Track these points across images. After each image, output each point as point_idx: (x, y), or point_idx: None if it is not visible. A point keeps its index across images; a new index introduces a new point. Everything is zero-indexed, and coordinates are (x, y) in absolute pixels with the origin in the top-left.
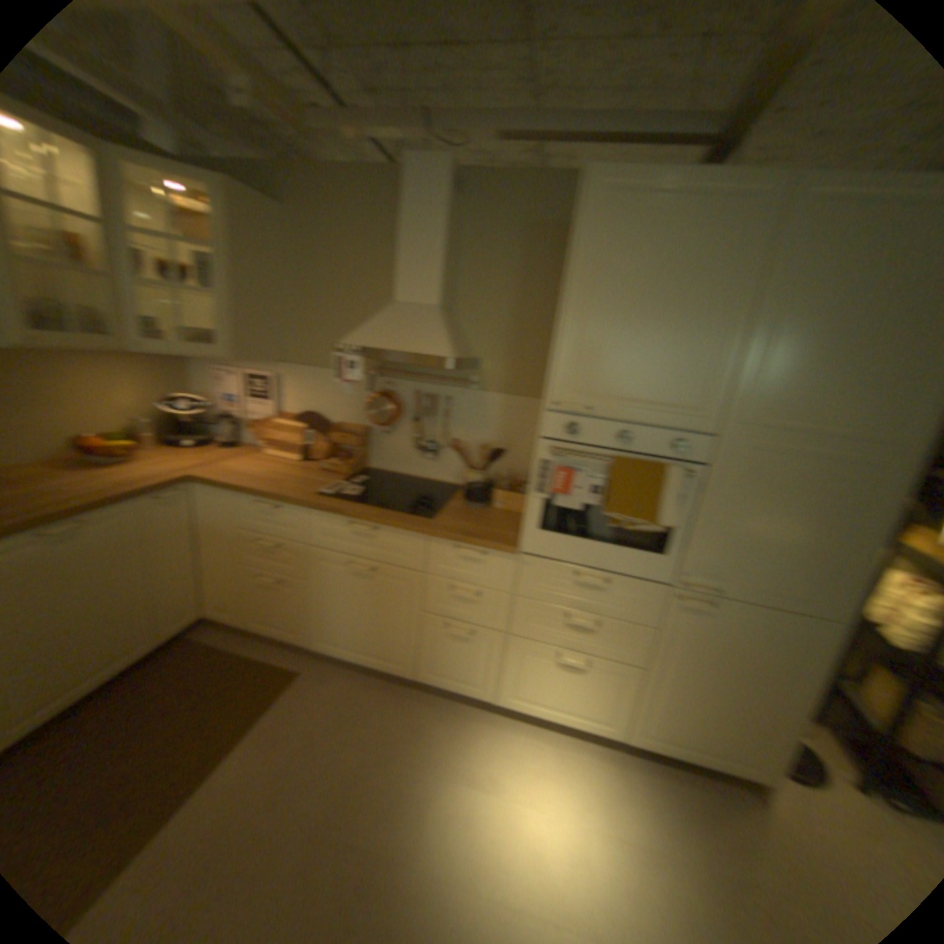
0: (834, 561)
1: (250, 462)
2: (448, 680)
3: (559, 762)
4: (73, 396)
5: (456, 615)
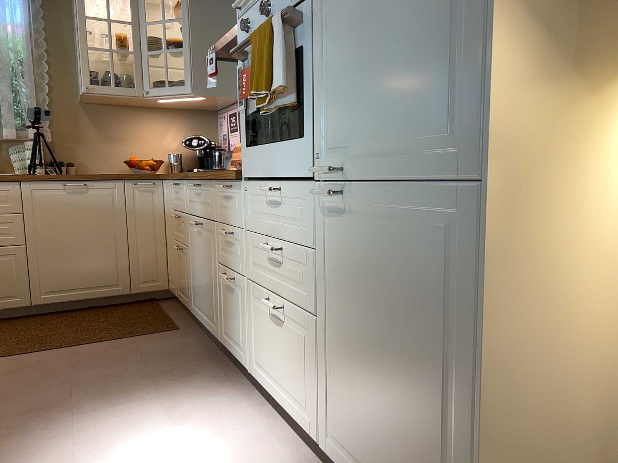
0: (446, 53)
1: None
2: (233, 342)
3: (258, 445)
4: (145, 138)
5: (229, 262)
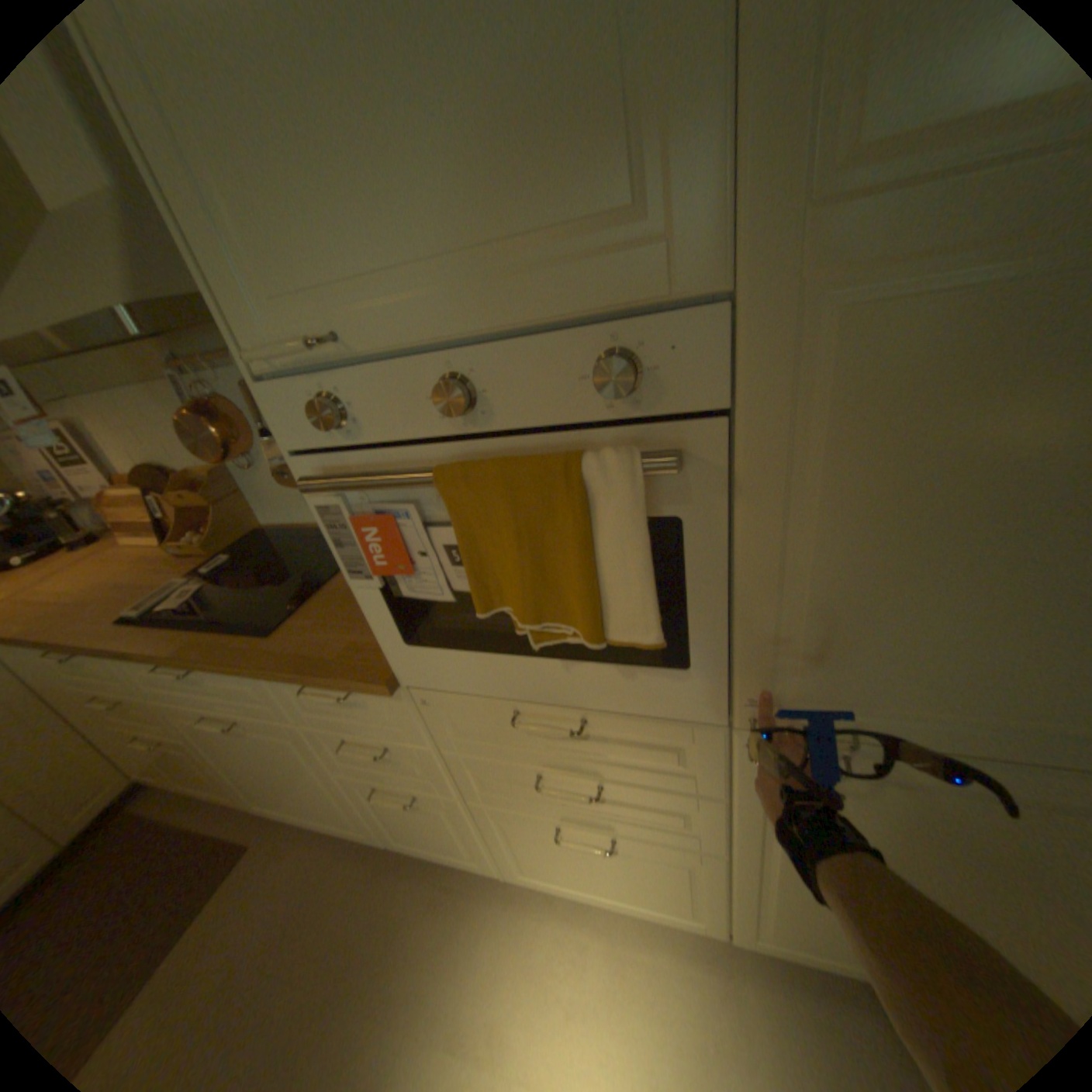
0: None
1: (92, 568)
2: (429, 851)
3: (616, 976)
4: None
5: (380, 777)
